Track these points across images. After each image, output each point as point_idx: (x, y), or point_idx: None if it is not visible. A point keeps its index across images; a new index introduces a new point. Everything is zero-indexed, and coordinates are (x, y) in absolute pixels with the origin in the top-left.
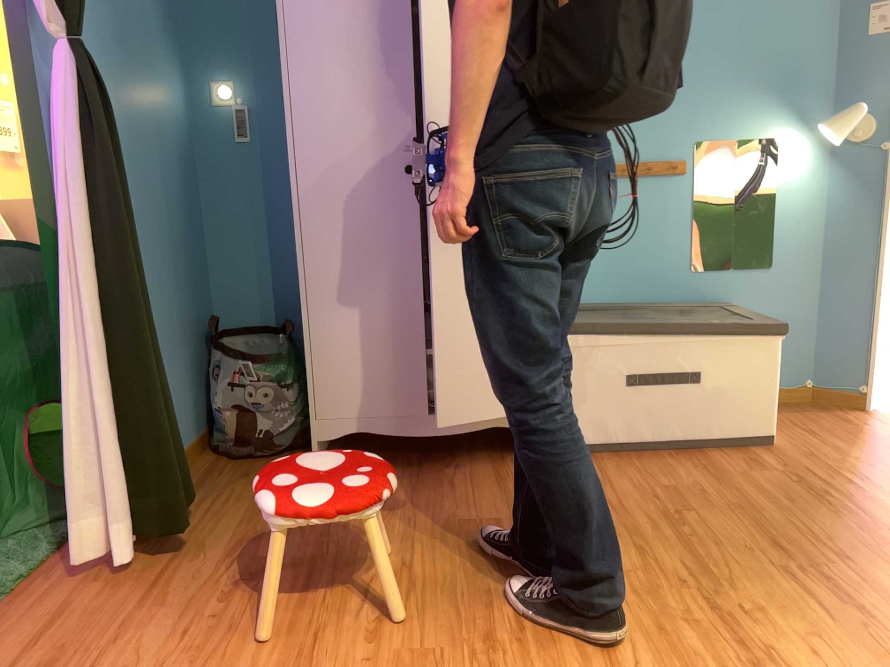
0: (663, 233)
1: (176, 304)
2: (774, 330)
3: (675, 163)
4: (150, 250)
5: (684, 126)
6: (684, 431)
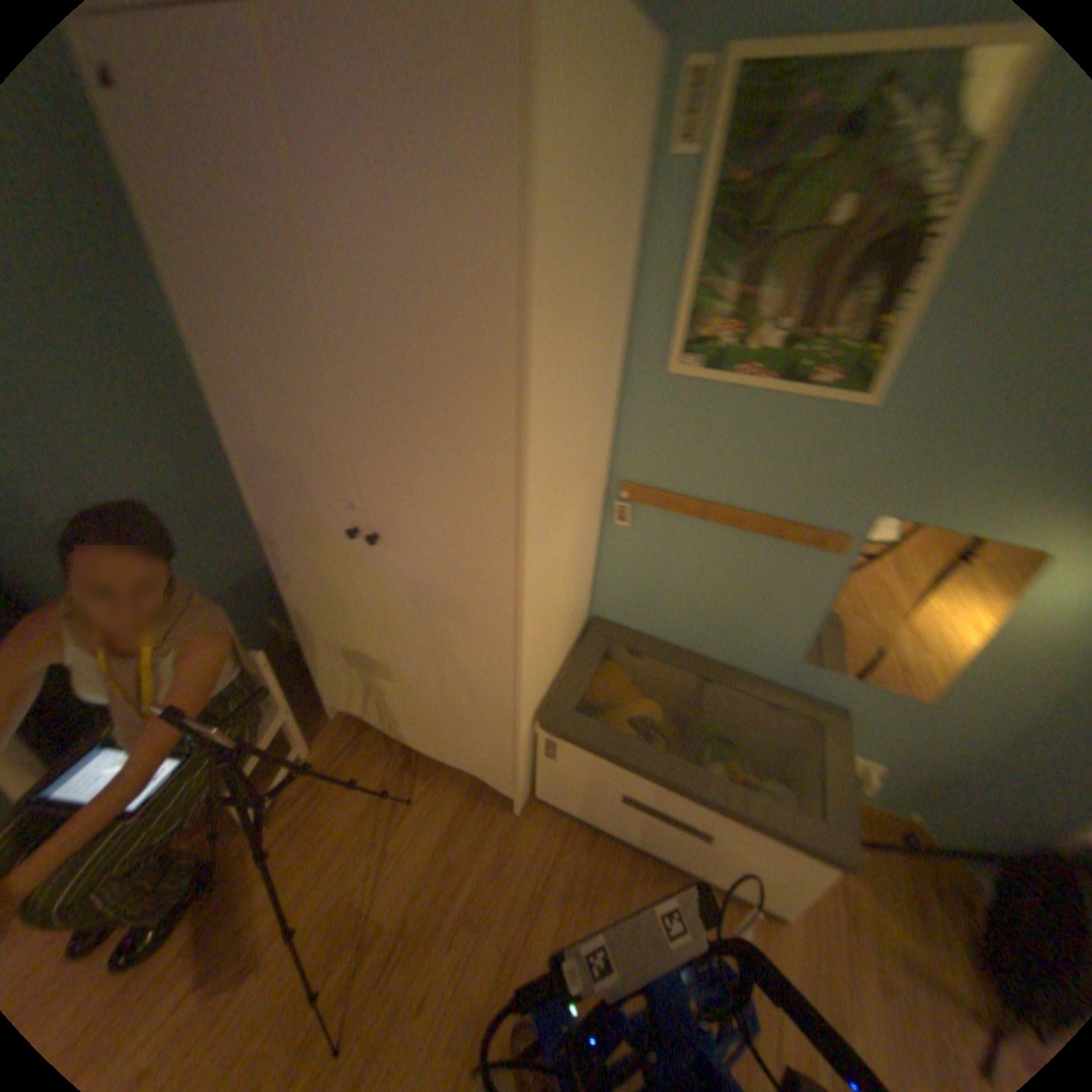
0: (780, 611)
1: (227, 546)
2: (834, 868)
3: (832, 538)
4: (162, 518)
5: (874, 491)
6: (678, 866)
